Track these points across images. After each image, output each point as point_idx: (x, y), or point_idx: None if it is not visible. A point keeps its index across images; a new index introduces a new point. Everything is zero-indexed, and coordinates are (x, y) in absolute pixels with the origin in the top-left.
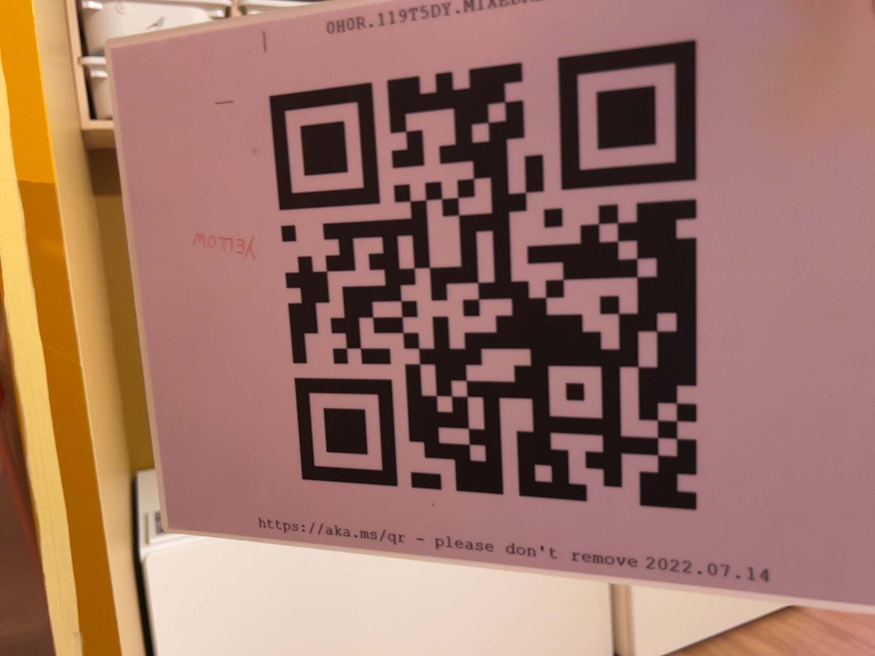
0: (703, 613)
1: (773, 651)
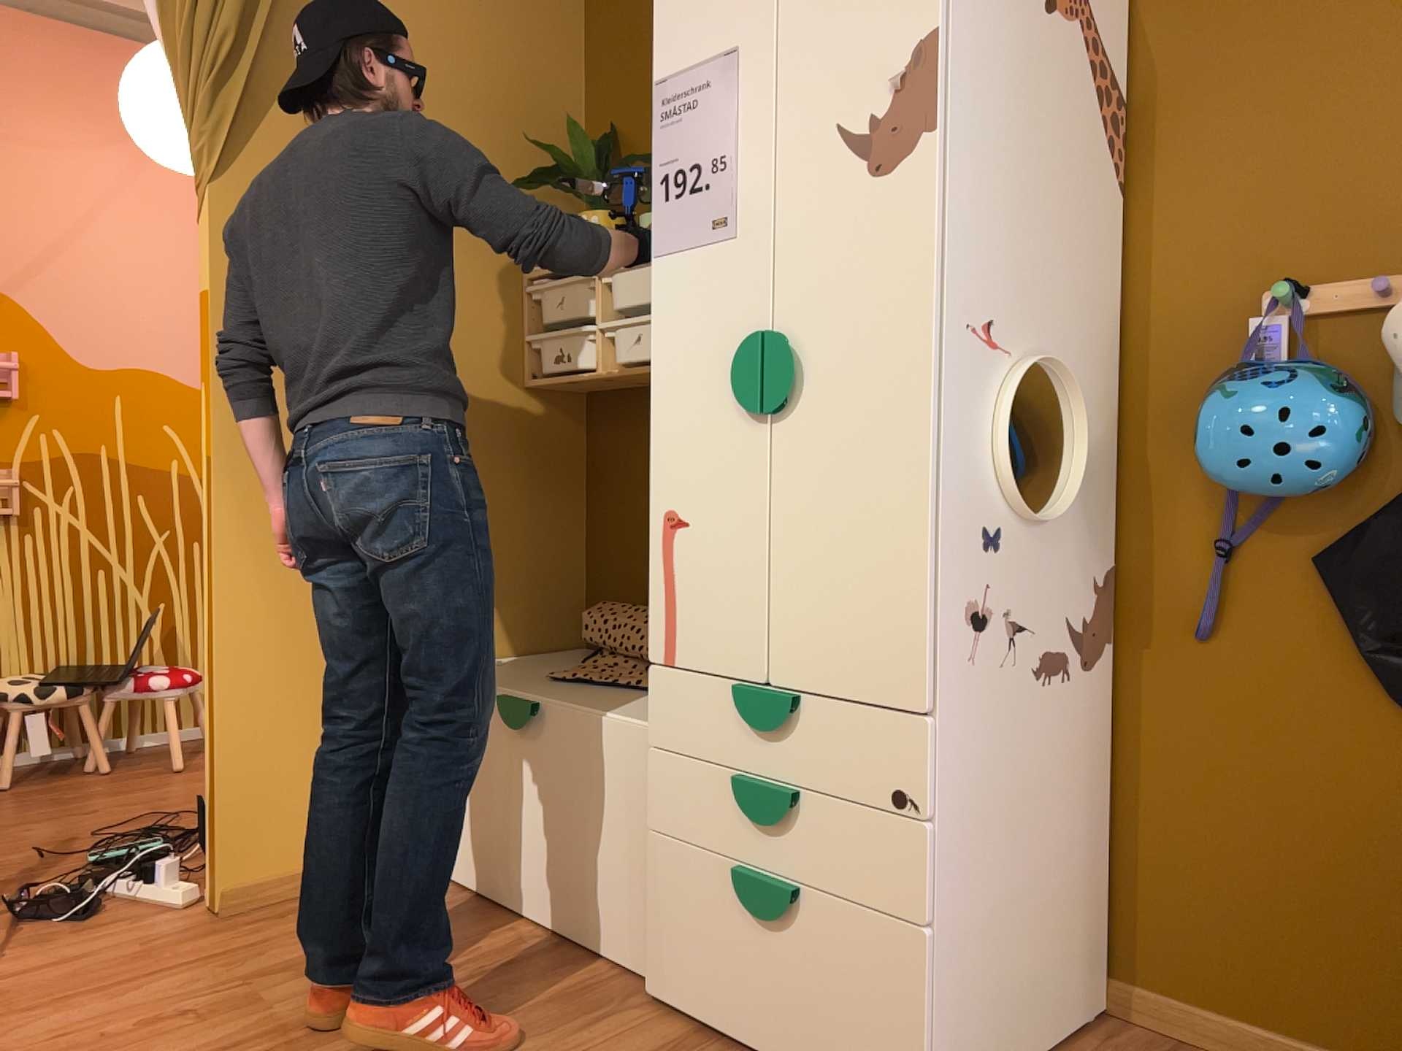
0: (717, 993)
1: None
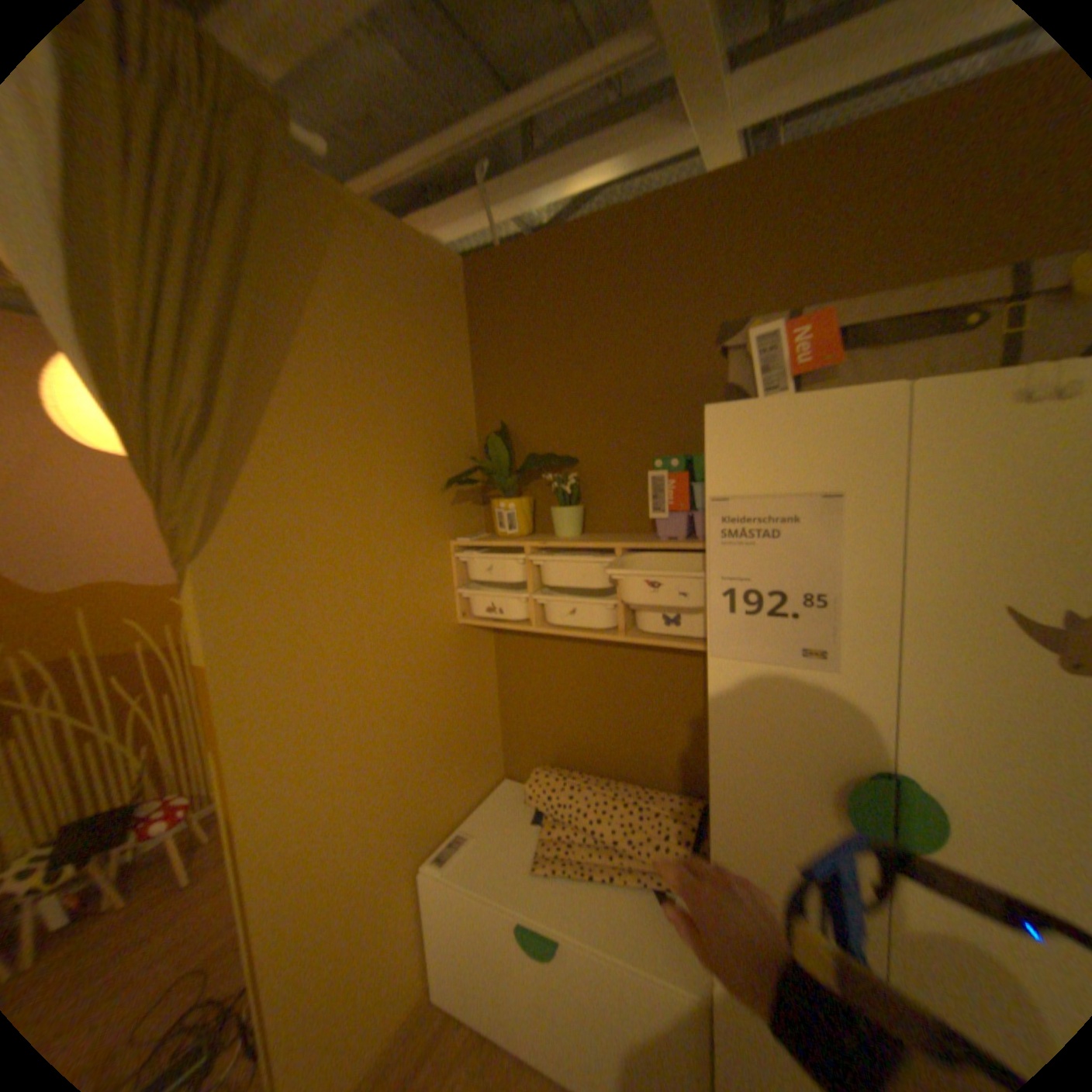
0: None
1: None
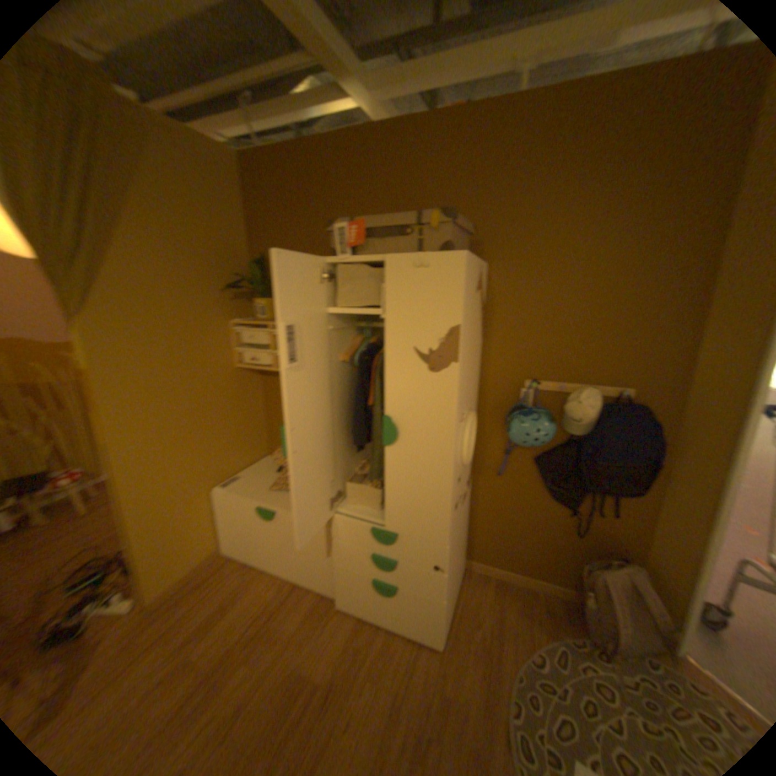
0: (365, 612)
1: (378, 647)
